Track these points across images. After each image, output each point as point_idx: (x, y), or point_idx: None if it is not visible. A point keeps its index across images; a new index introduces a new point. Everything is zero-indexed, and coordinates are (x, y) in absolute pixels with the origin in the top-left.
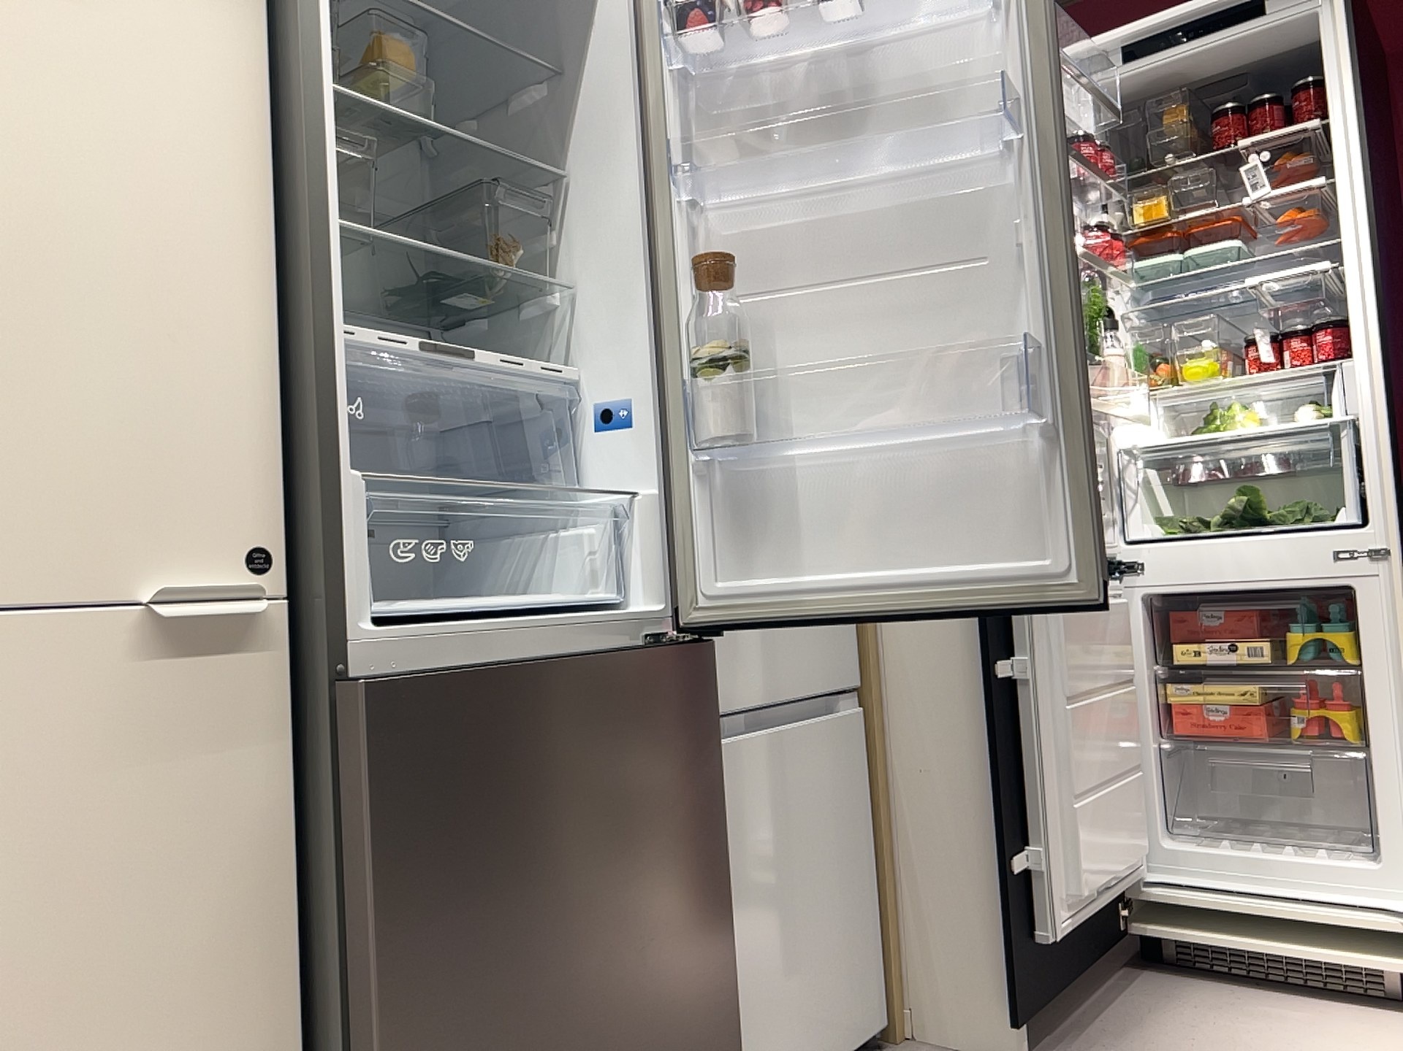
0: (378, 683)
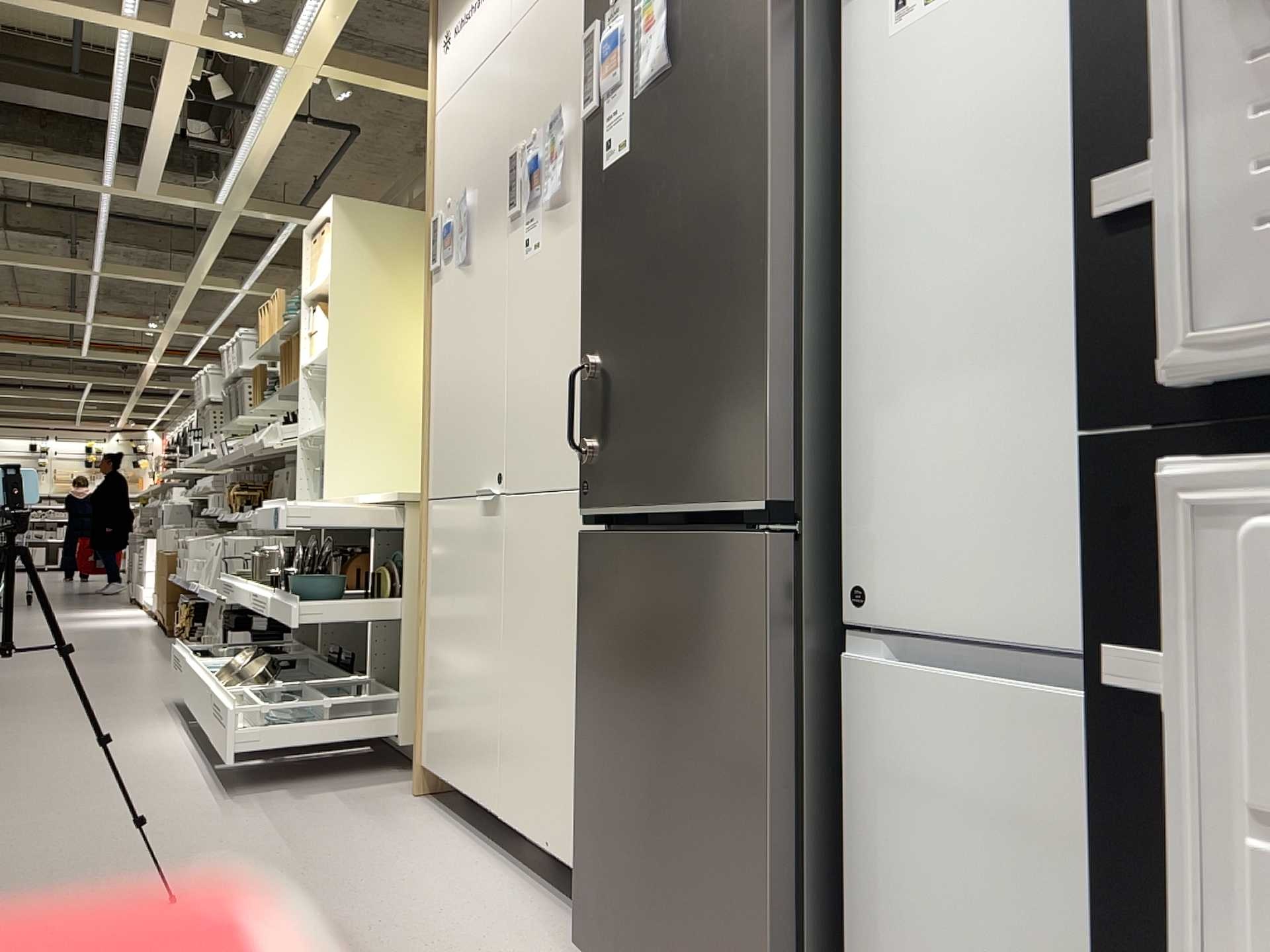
0: (588, 536)
